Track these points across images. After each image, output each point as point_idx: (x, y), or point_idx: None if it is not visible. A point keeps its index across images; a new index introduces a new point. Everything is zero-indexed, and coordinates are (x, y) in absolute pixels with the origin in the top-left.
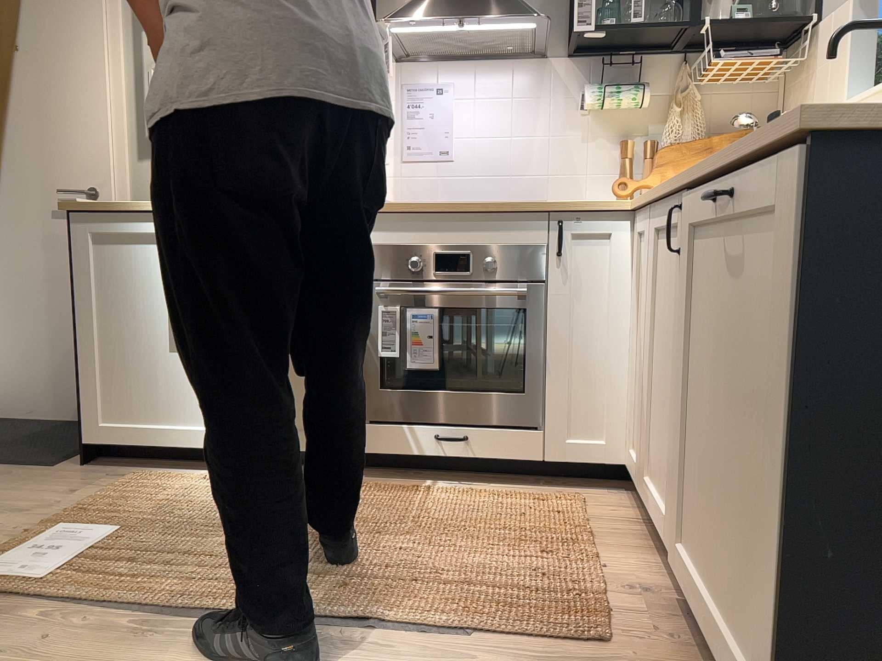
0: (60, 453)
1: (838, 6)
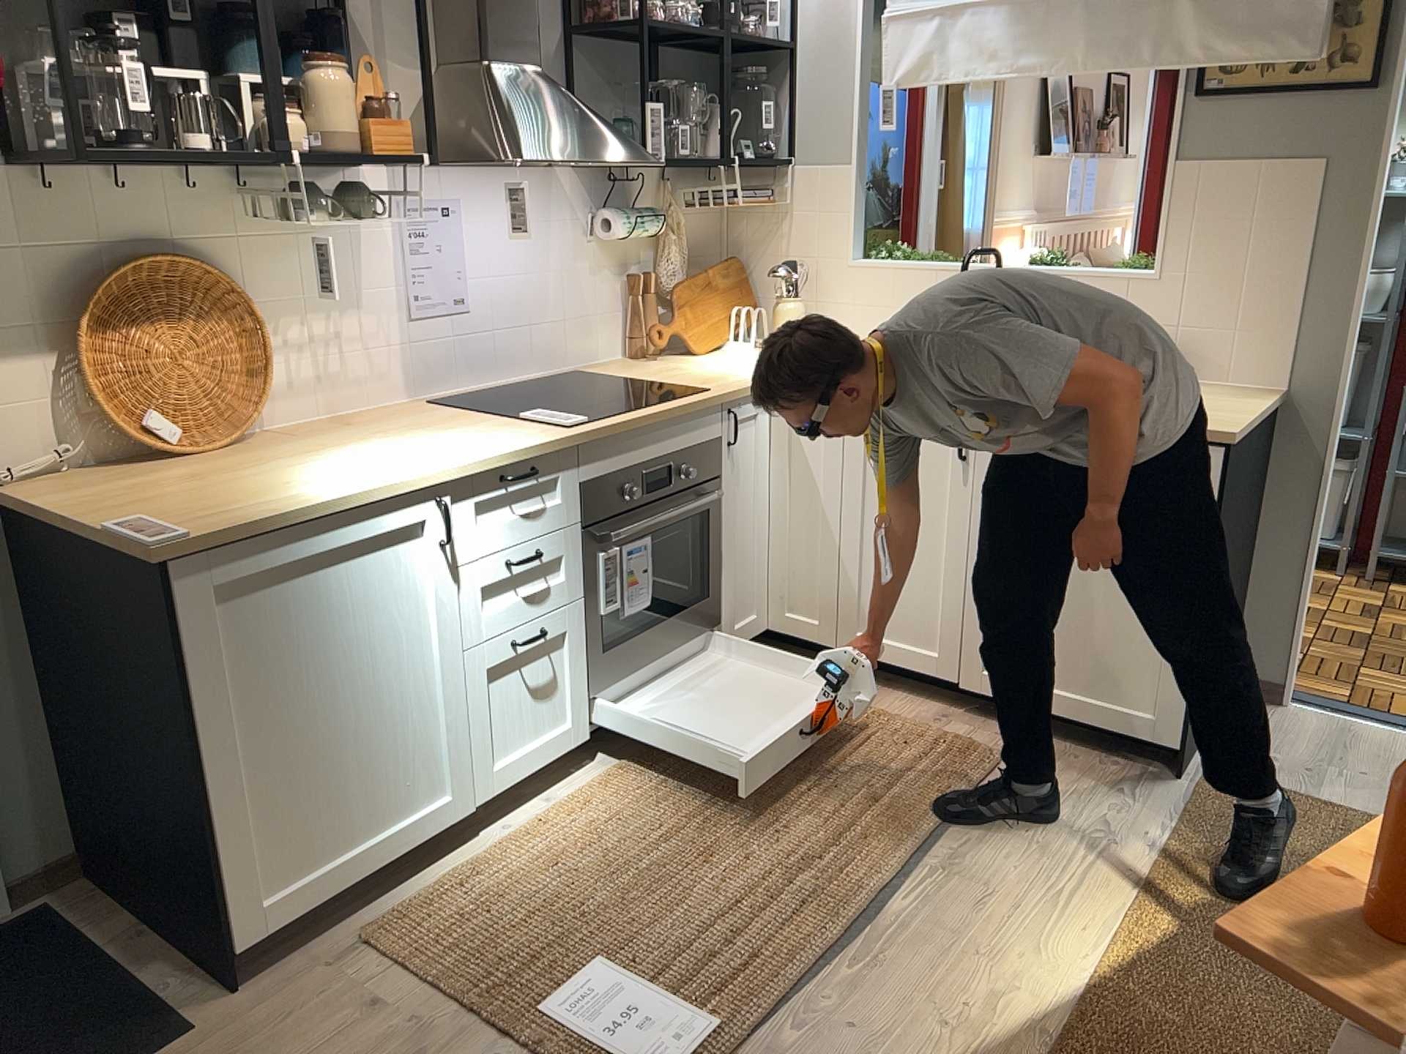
0: (117, 1017)
1: (829, 162)
